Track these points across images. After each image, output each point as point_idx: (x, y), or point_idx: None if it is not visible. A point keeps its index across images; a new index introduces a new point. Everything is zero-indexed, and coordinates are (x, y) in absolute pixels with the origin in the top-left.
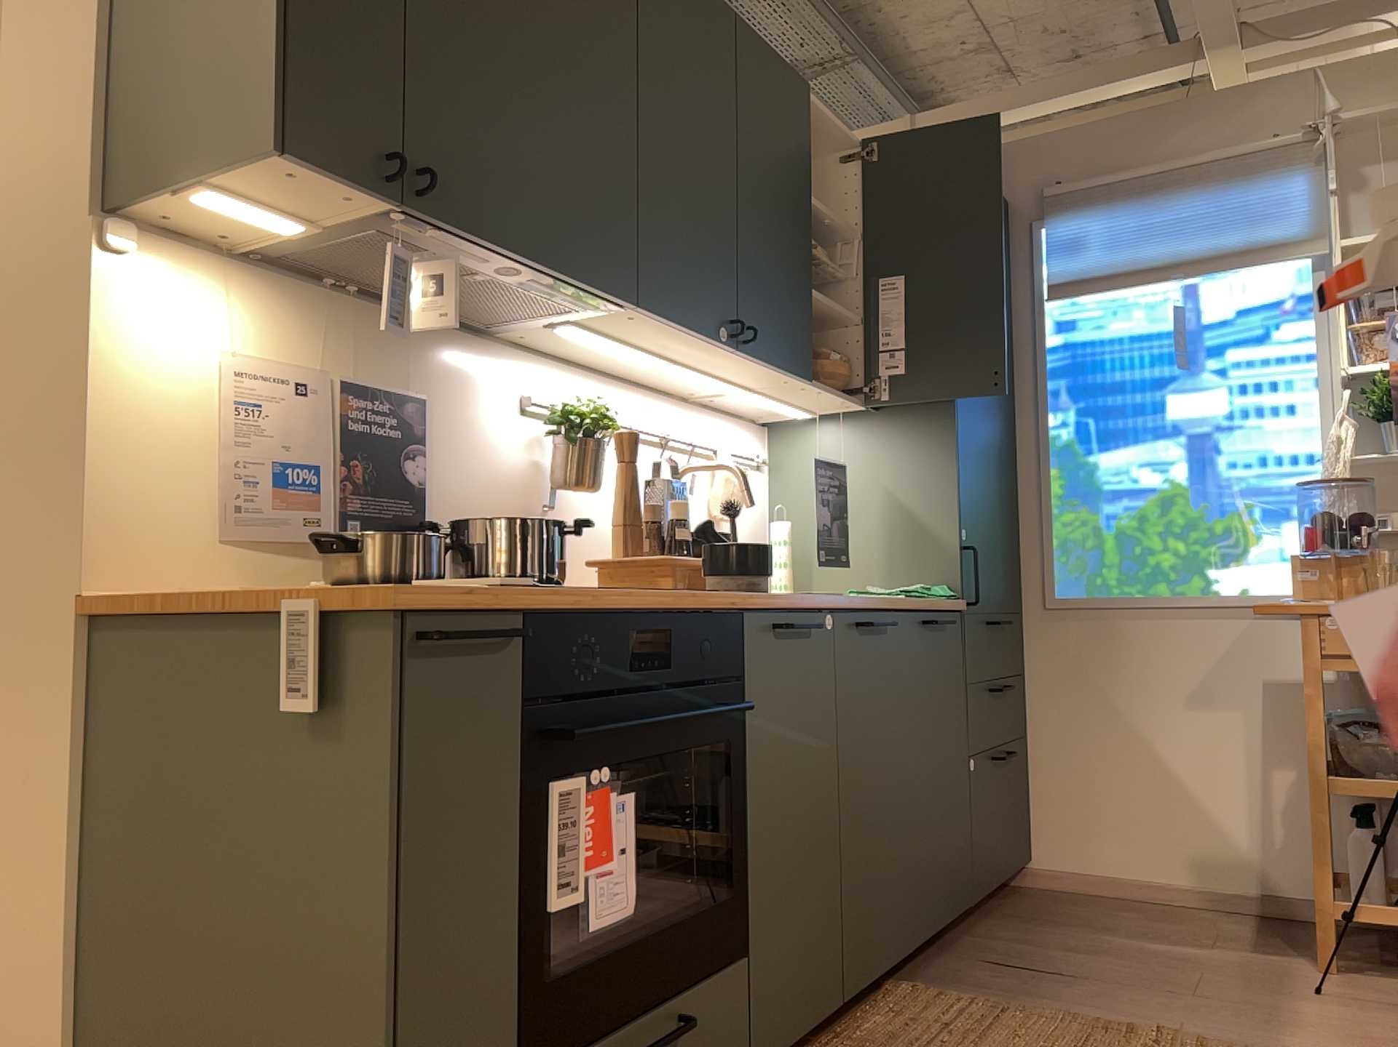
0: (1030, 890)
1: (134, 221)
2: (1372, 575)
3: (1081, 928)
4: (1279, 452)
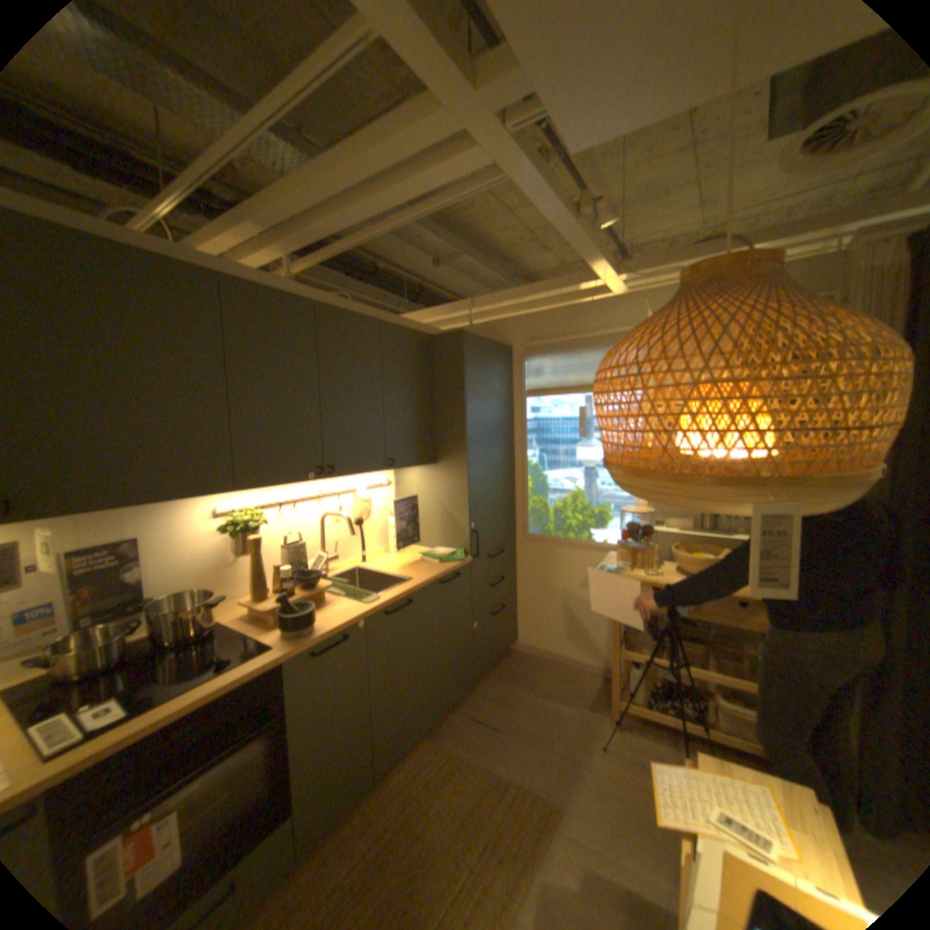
0: (515, 655)
1: None
2: (650, 559)
3: (523, 690)
4: None
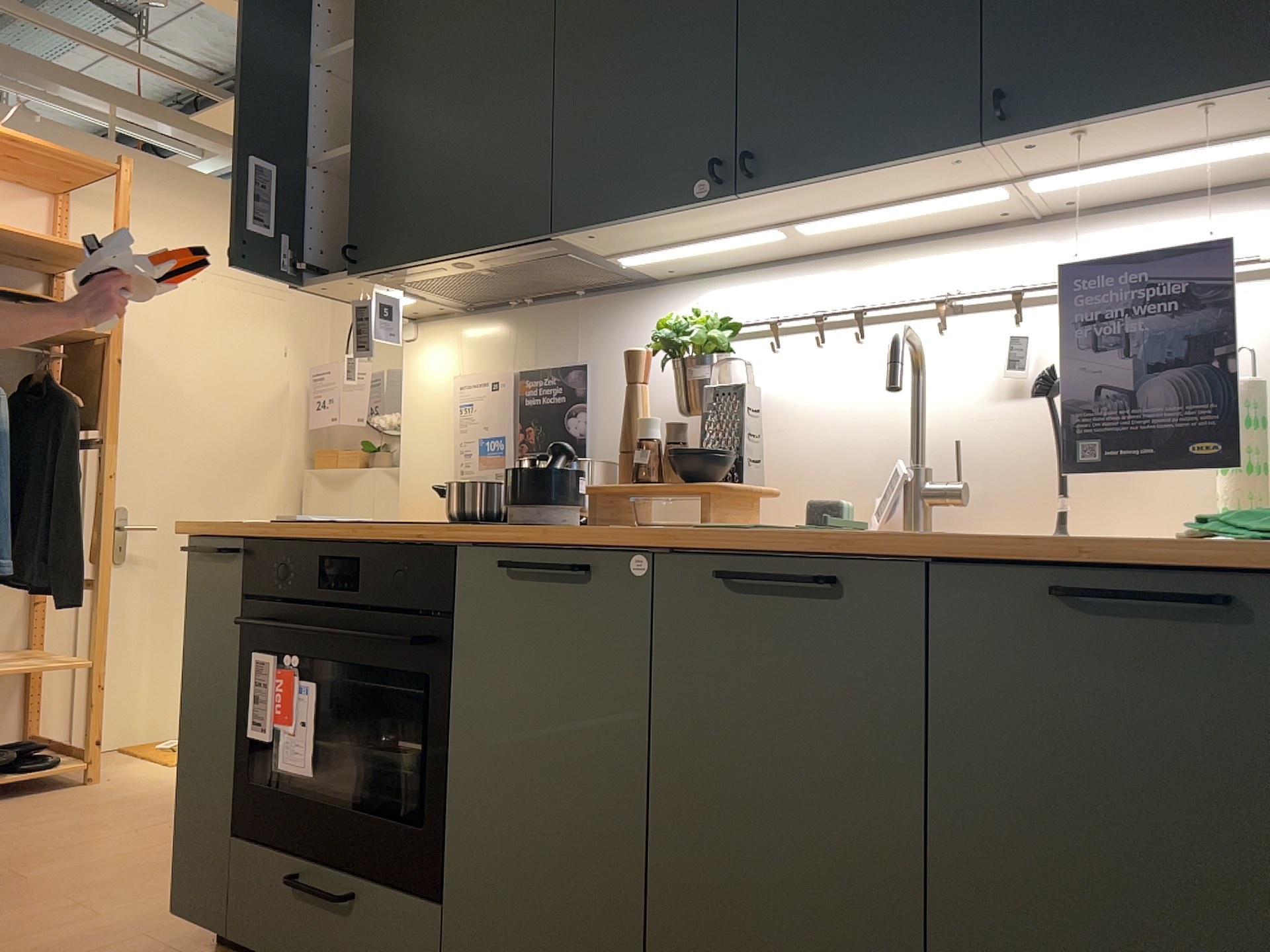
0: None
1: (421, 318)
2: None
3: None
4: None
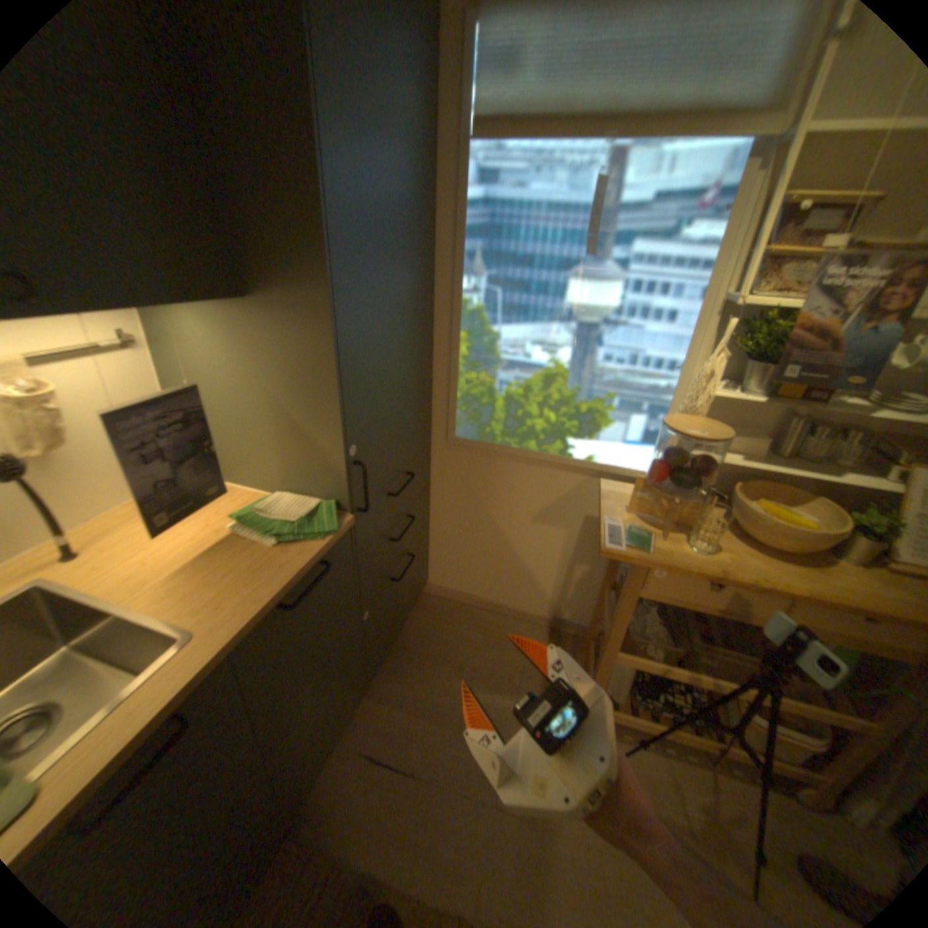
0: (425, 598)
1: None
2: (700, 516)
3: (443, 670)
4: (651, 355)
